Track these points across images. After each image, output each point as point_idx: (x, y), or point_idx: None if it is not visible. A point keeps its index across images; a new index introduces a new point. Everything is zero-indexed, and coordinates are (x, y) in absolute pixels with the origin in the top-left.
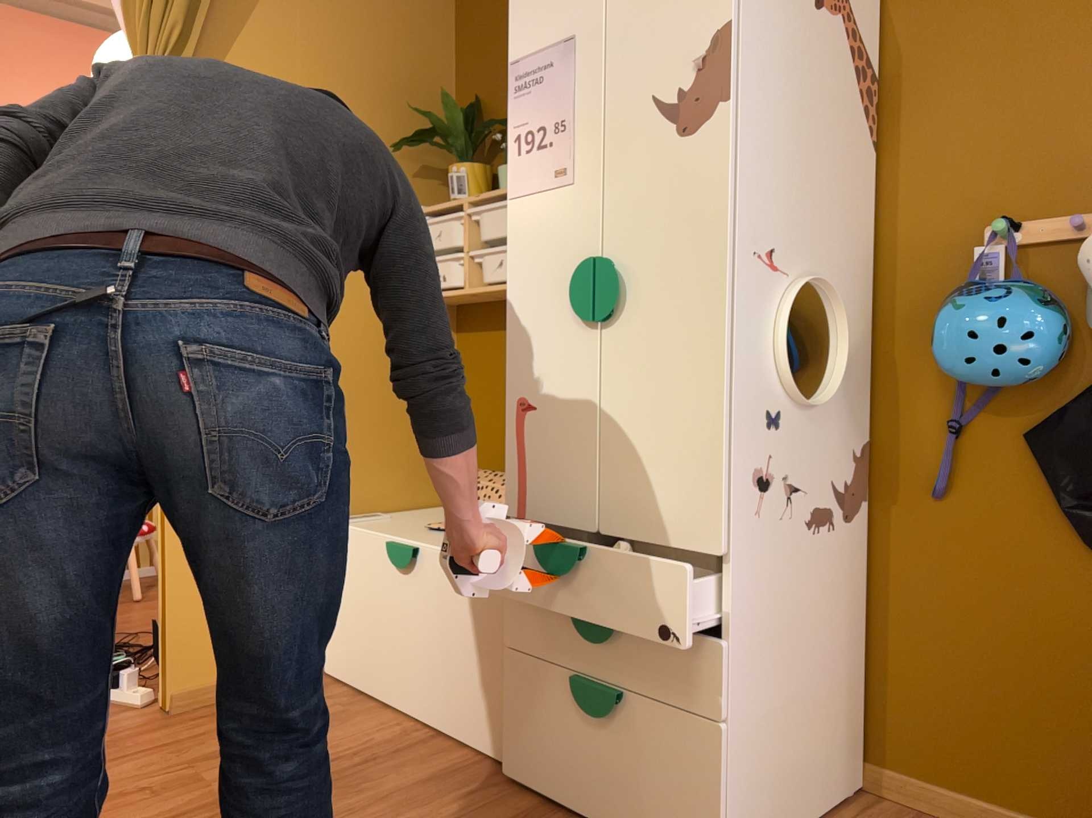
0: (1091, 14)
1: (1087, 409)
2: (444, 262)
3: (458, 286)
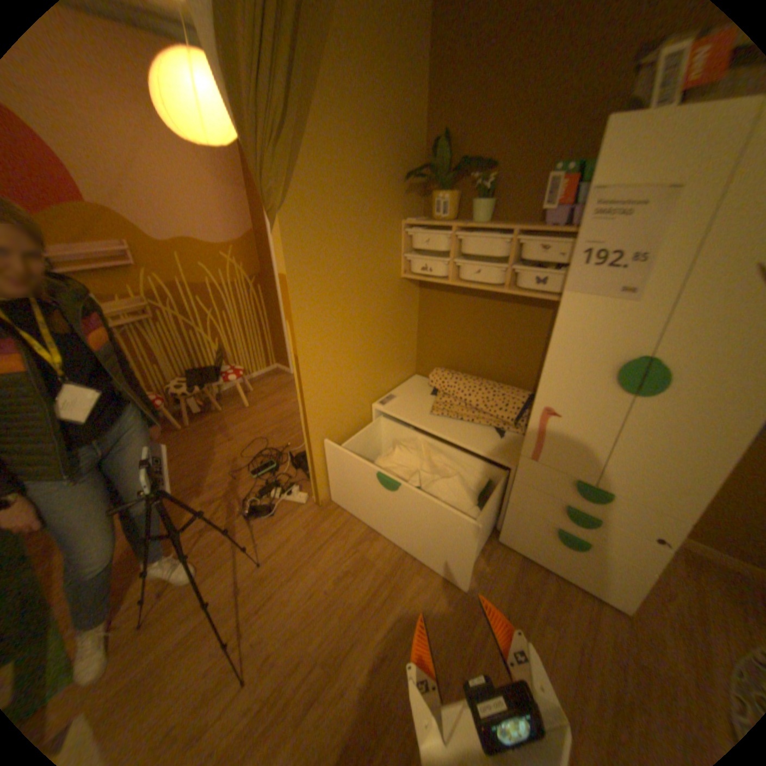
0: None
1: None
2: (431, 261)
3: (441, 278)
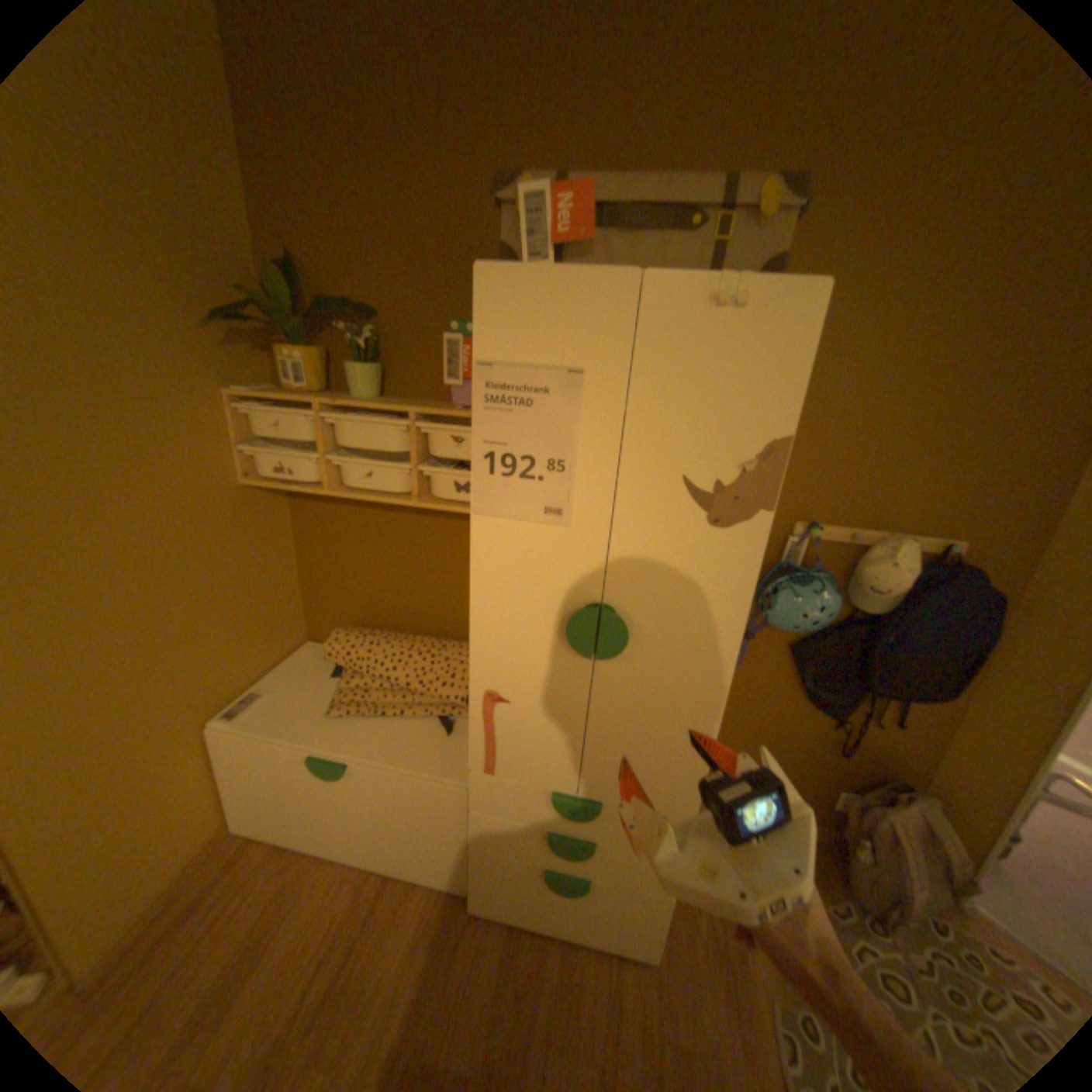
0: (902, 395)
1: (834, 643)
2: (290, 457)
3: (314, 485)
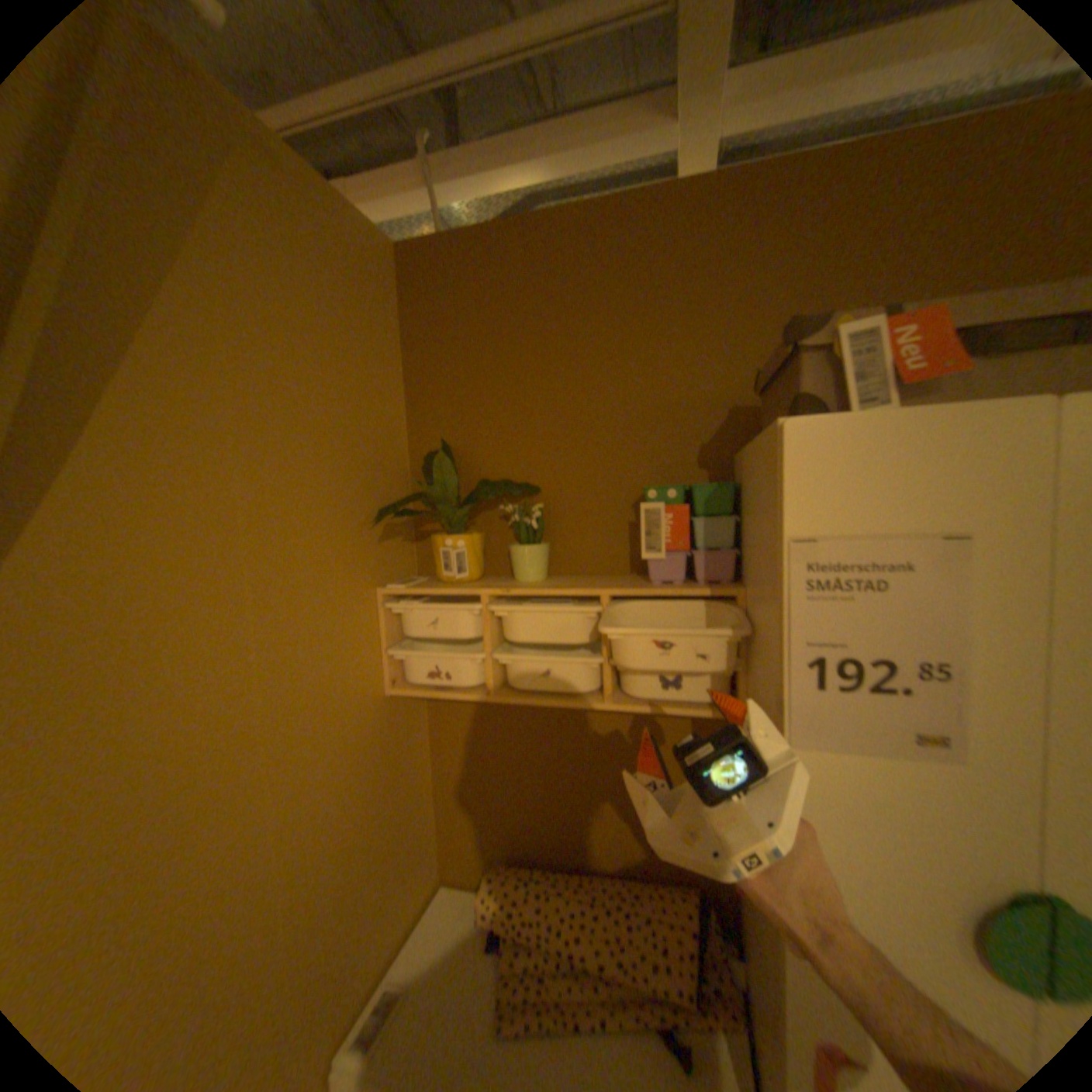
0: None
1: None
2: (449, 657)
3: (475, 687)
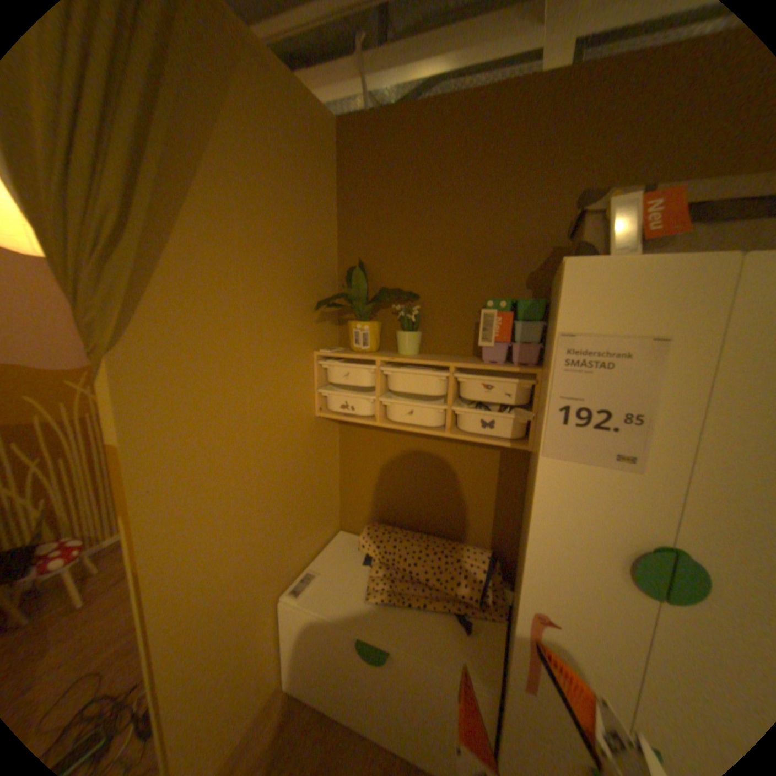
0: None
1: None
2: (354, 397)
3: (368, 417)
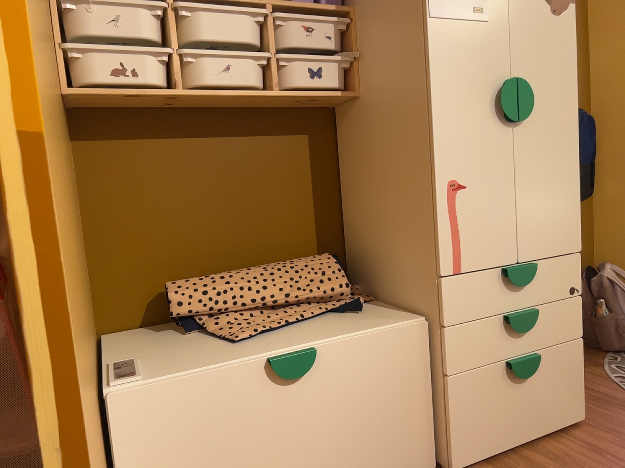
0: None
1: None
2: (134, 57)
3: (161, 87)
